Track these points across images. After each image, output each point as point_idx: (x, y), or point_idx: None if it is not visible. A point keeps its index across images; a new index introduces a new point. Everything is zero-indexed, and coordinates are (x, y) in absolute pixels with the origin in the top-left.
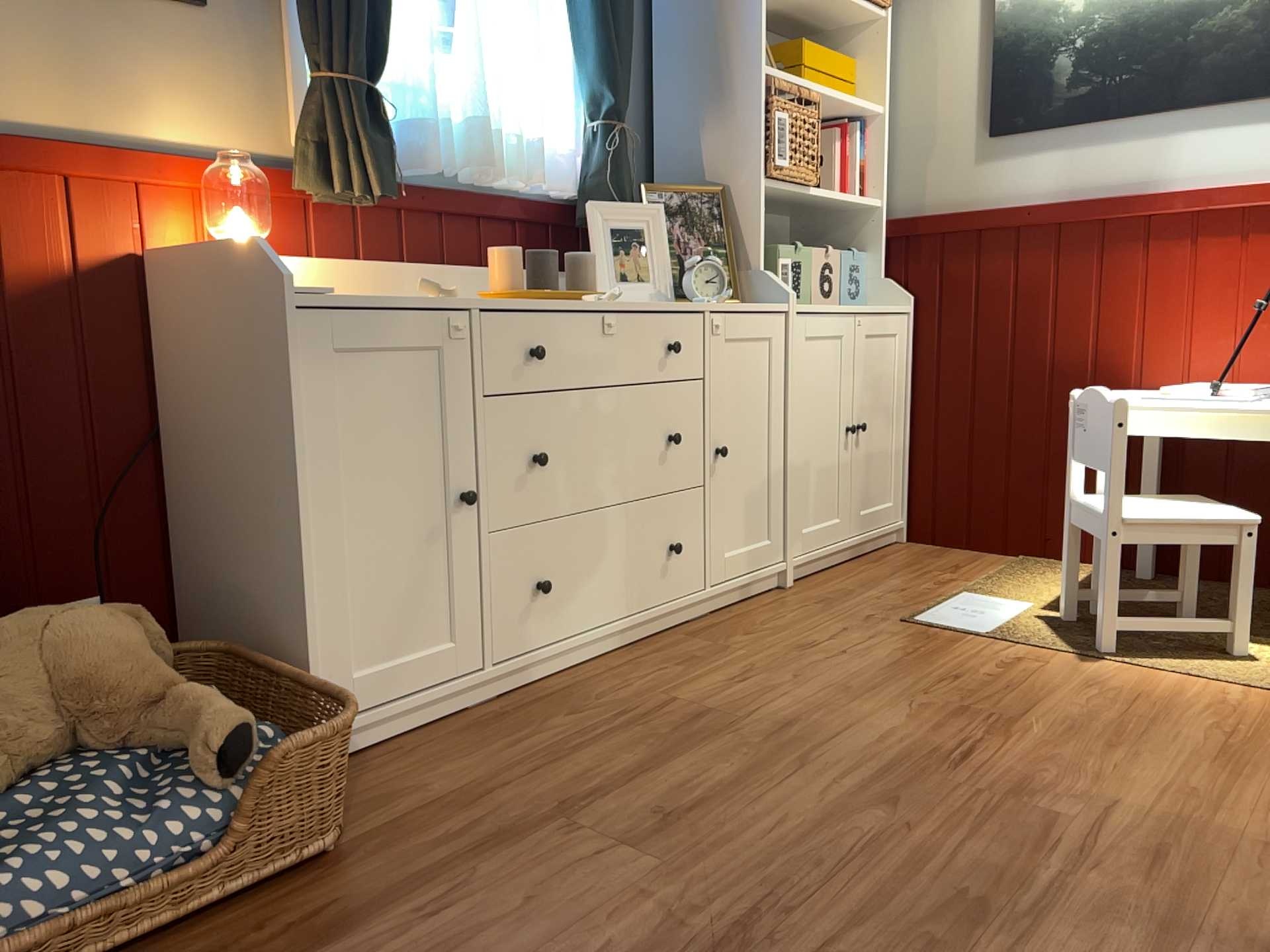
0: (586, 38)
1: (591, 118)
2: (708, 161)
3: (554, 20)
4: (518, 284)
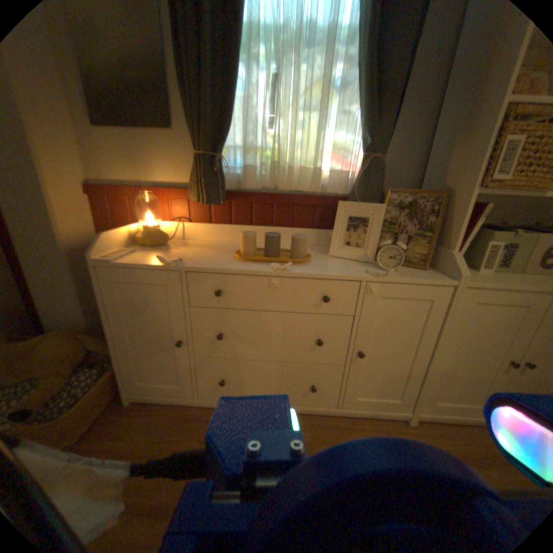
0: (364, 102)
1: (364, 150)
2: (451, 172)
3: (353, 94)
4: (250, 251)
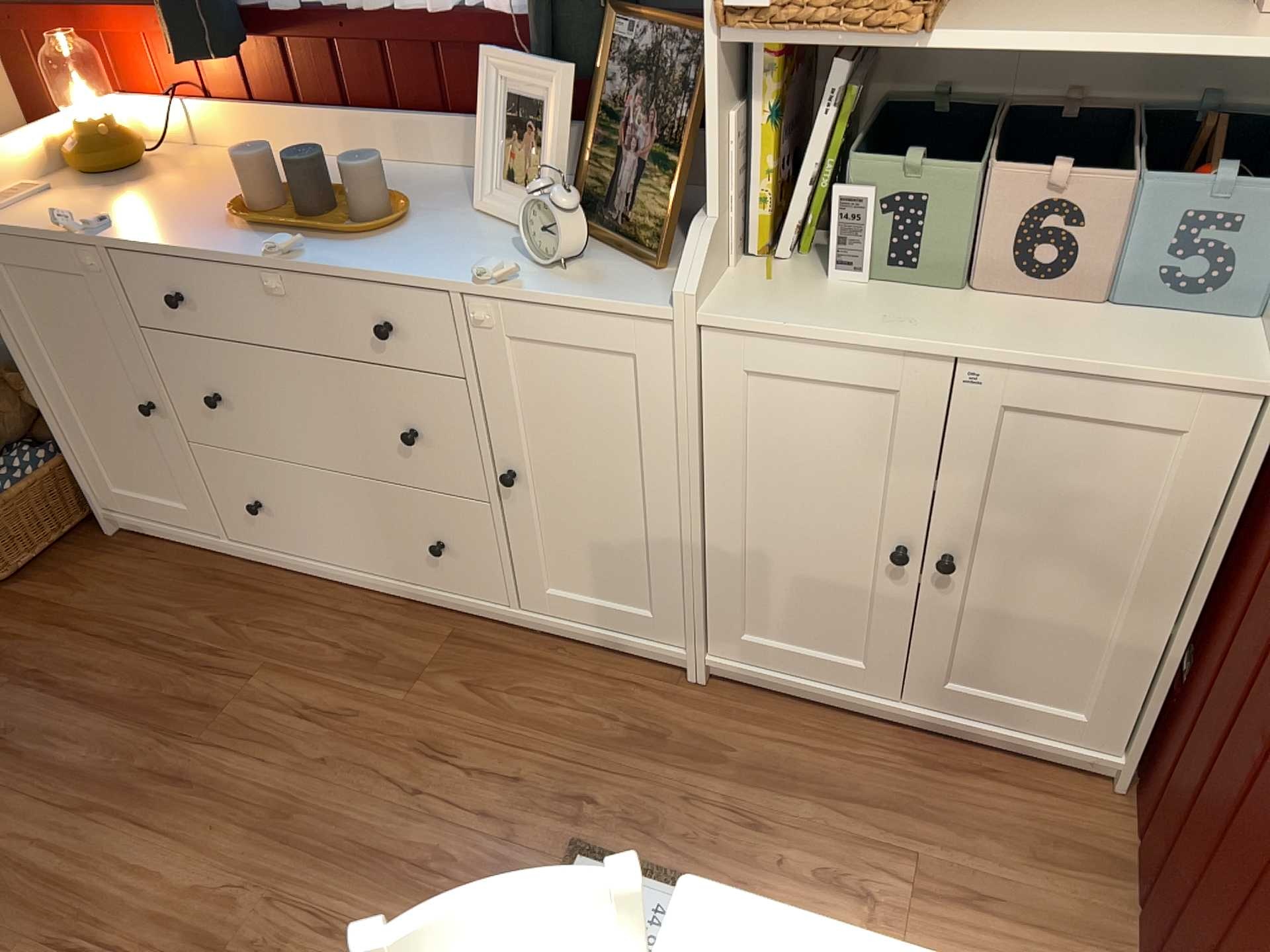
0: None
1: None
2: None
3: None
4: (270, 205)
